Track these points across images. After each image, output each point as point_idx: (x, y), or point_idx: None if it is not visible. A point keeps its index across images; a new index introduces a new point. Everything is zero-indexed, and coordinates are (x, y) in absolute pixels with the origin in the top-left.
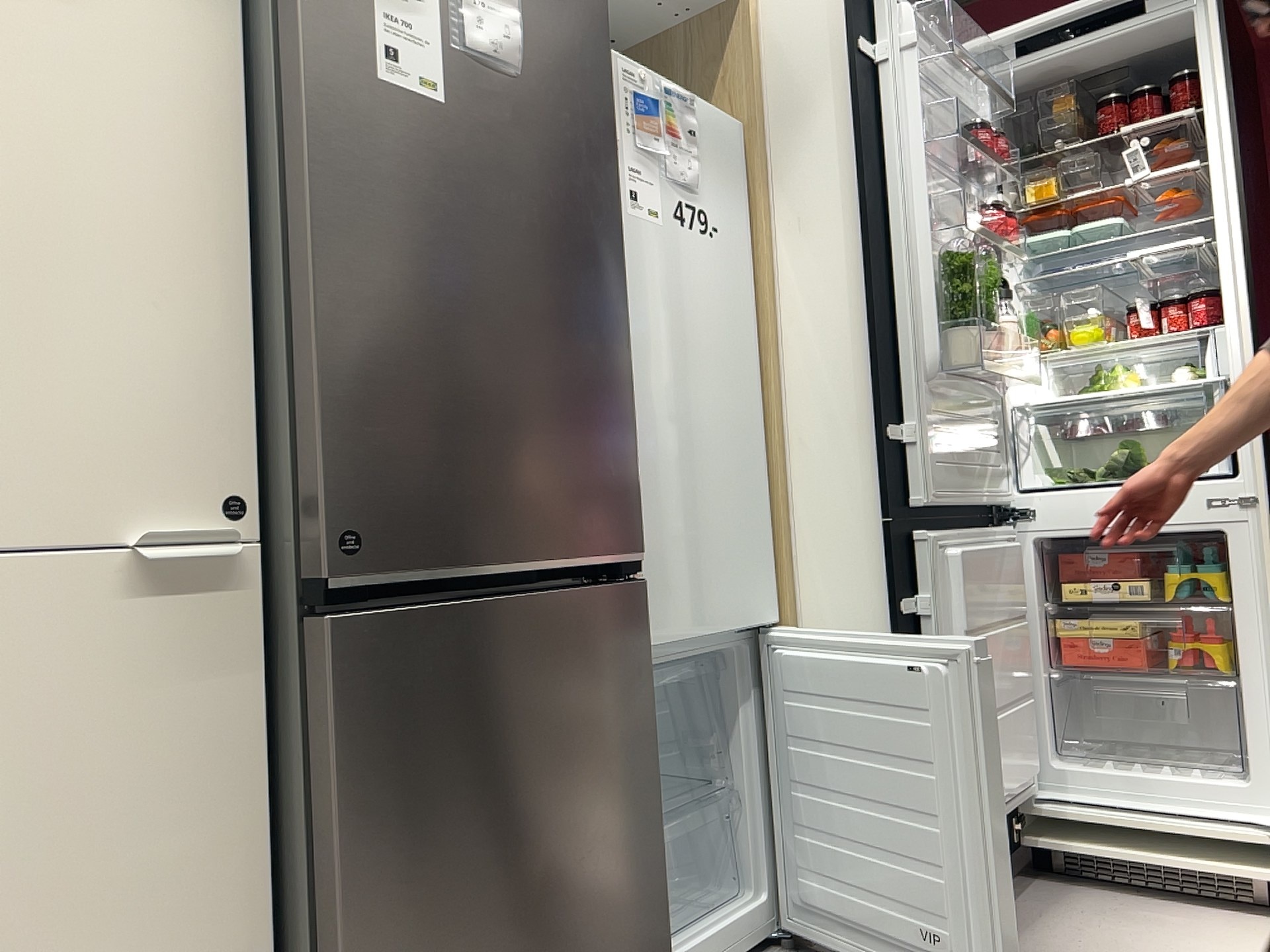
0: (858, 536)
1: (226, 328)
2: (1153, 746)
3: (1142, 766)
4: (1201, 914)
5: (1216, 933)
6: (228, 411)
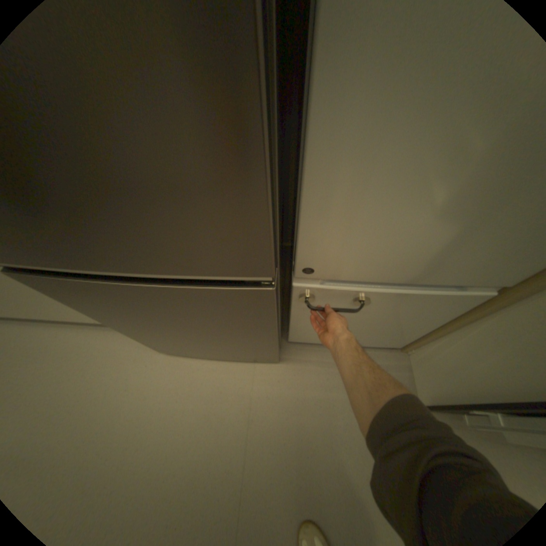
0: None
1: None
2: None
3: None
4: None
5: None
6: None
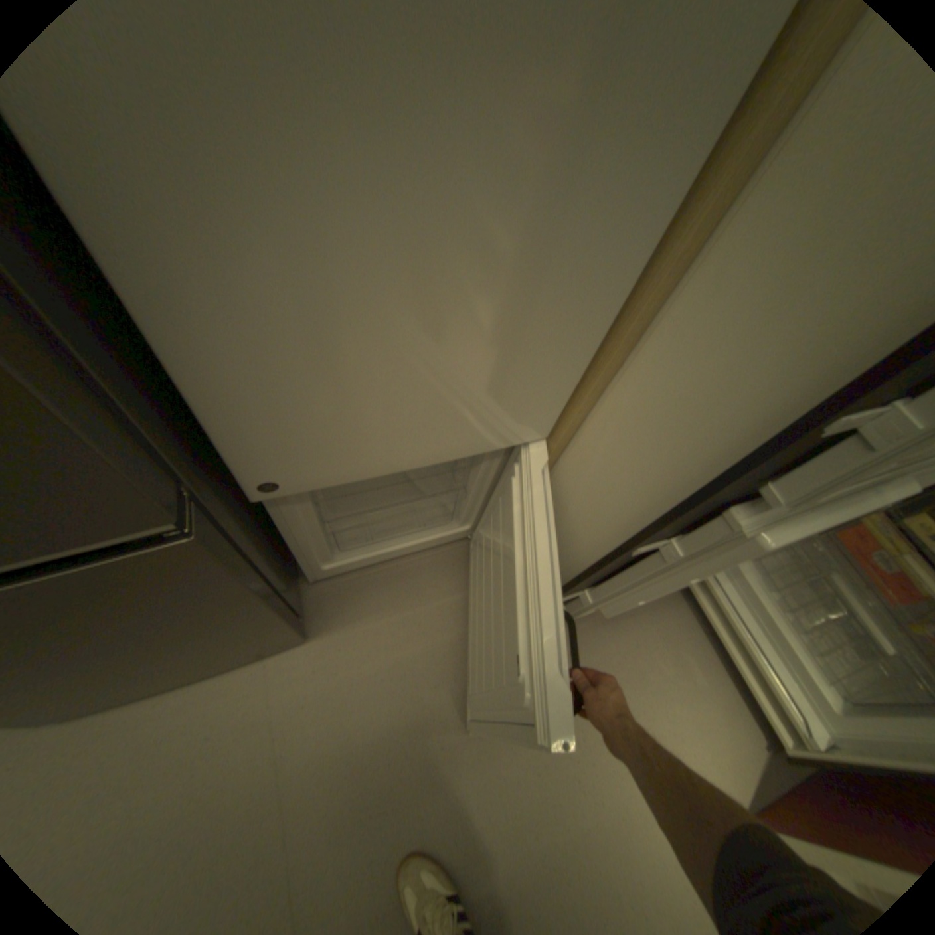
0: (667, 451)
1: None
2: (832, 600)
3: (798, 615)
4: (719, 688)
5: (705, 714)
6: None
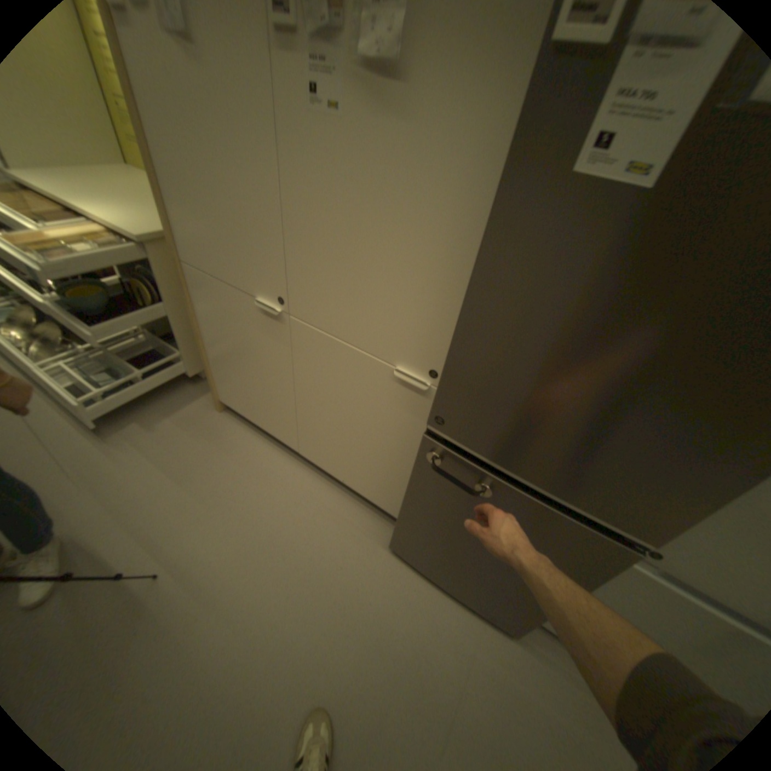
0: None
1: (454, 304)
2: None
3: None
4: None
5: None
6: (444, 338)
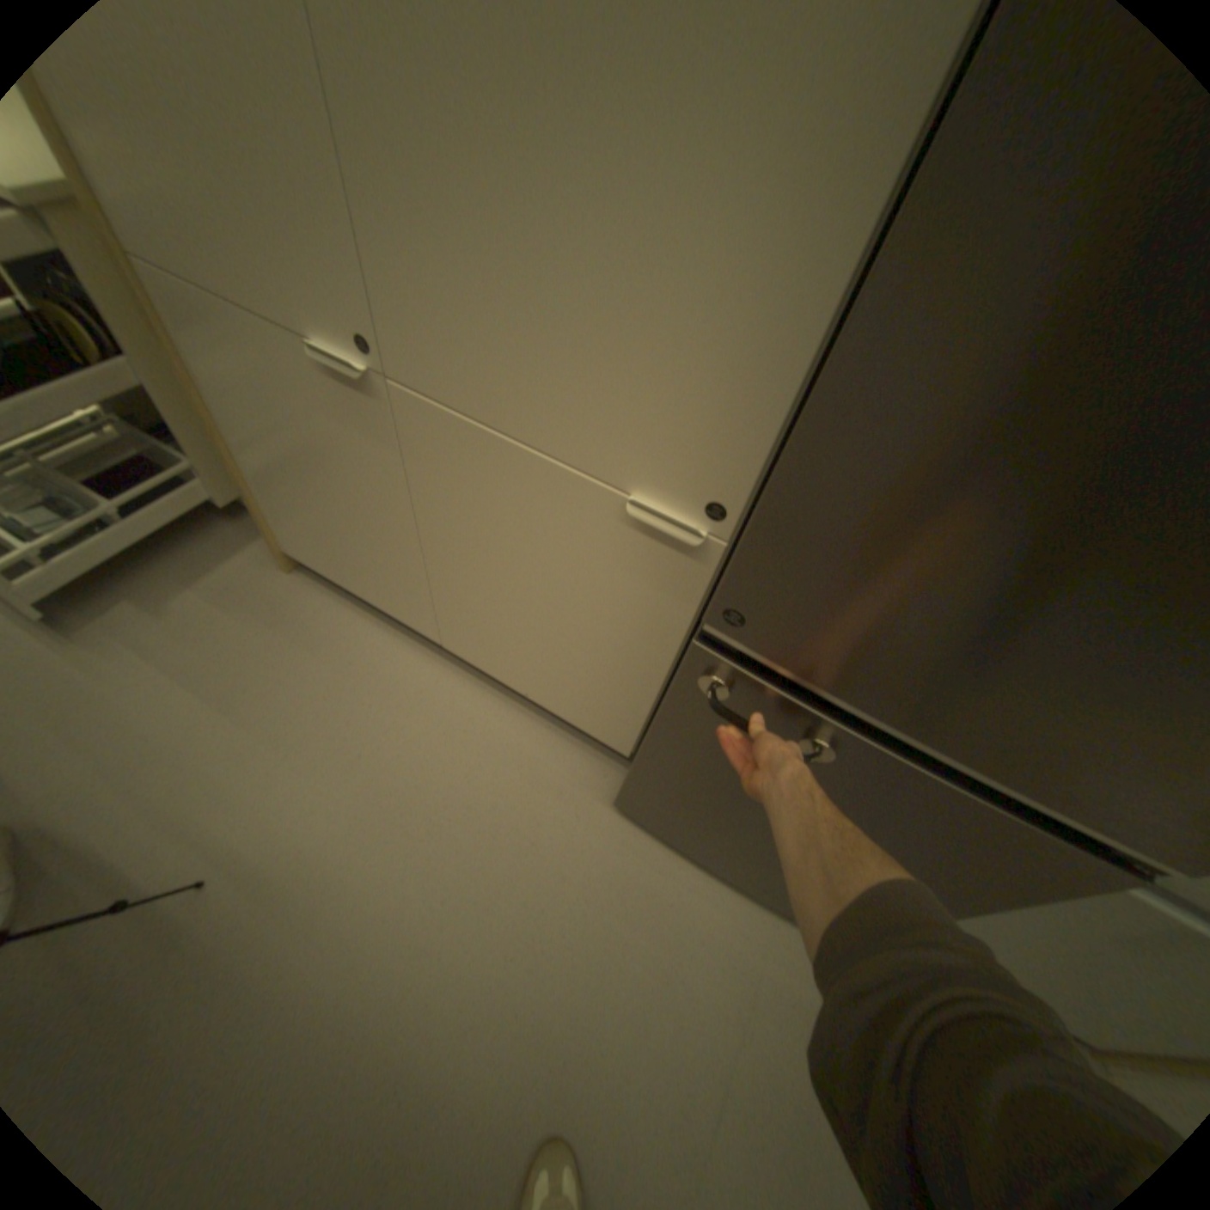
0: None
1: (790, 338)
2: None
3: None
4: None
5: None
6: (752, 428)
